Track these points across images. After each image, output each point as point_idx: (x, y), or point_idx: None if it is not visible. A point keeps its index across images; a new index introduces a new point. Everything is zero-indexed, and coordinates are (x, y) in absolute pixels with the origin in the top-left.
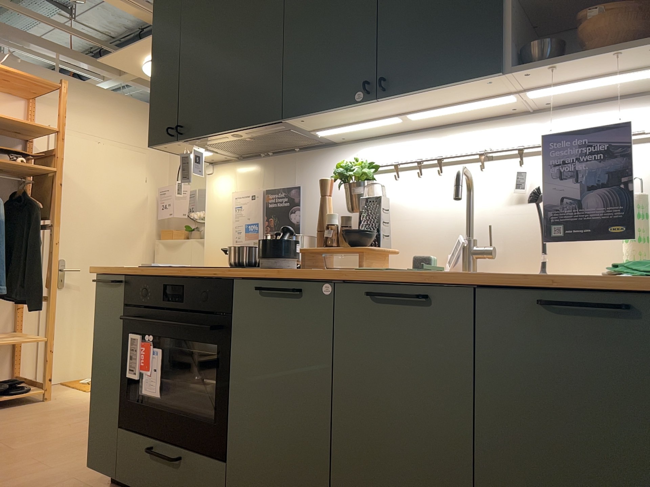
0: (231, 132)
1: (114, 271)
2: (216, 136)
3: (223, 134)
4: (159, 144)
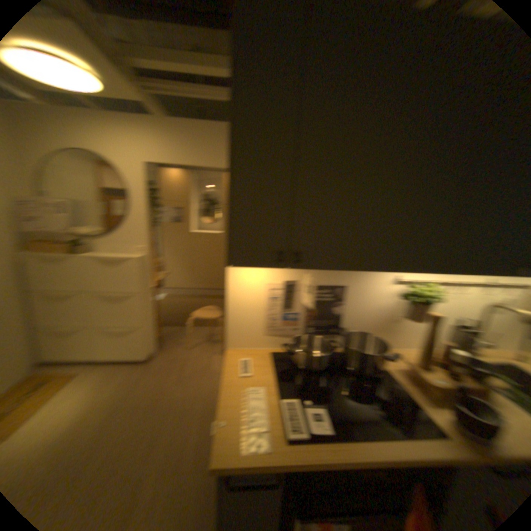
0: (370, 269)
1: (270, 469)
2: (345, 268)
3: (357, 268)
4: (248, 263)
